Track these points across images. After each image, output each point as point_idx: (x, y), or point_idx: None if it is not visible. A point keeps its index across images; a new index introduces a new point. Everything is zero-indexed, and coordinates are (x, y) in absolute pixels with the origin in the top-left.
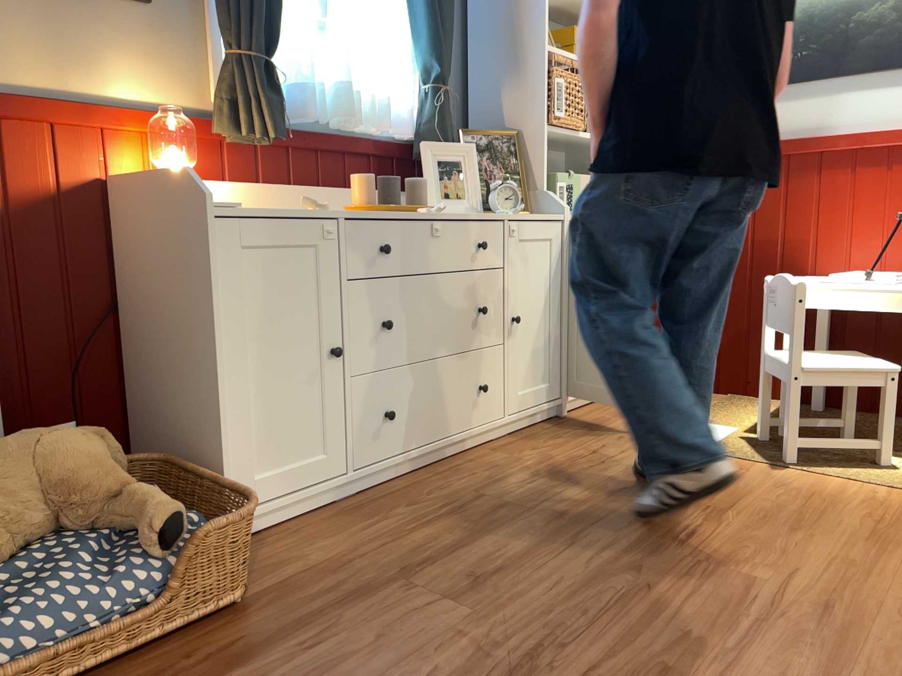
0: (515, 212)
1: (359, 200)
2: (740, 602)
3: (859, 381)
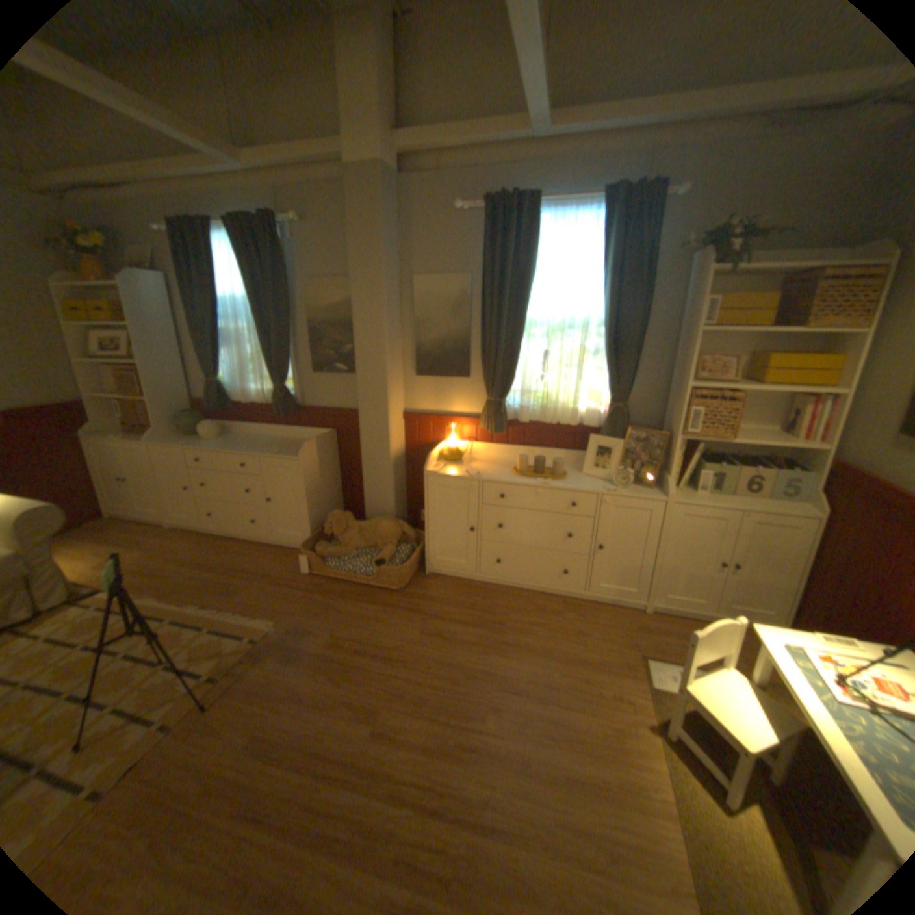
0: (622, 489)
1: (517, 468)
2: (462, 718)
3: (723, 735)
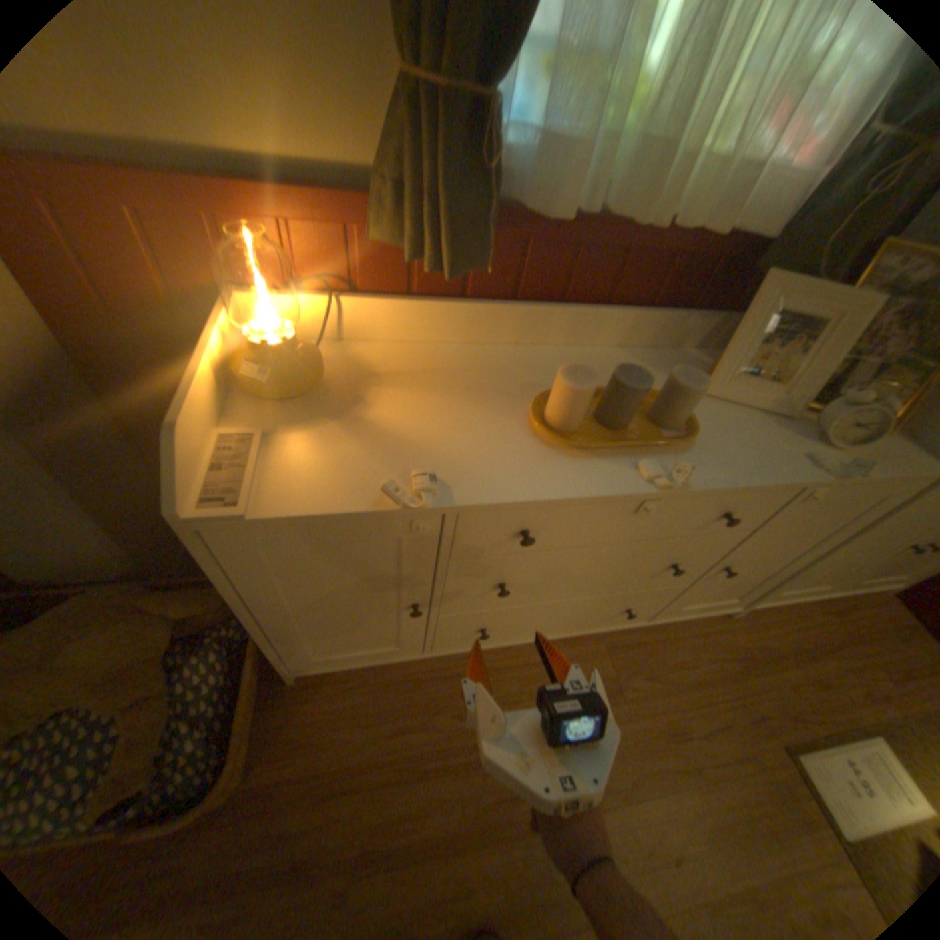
0: (853, 455)
1: (555, 413)
2: None
3: None
